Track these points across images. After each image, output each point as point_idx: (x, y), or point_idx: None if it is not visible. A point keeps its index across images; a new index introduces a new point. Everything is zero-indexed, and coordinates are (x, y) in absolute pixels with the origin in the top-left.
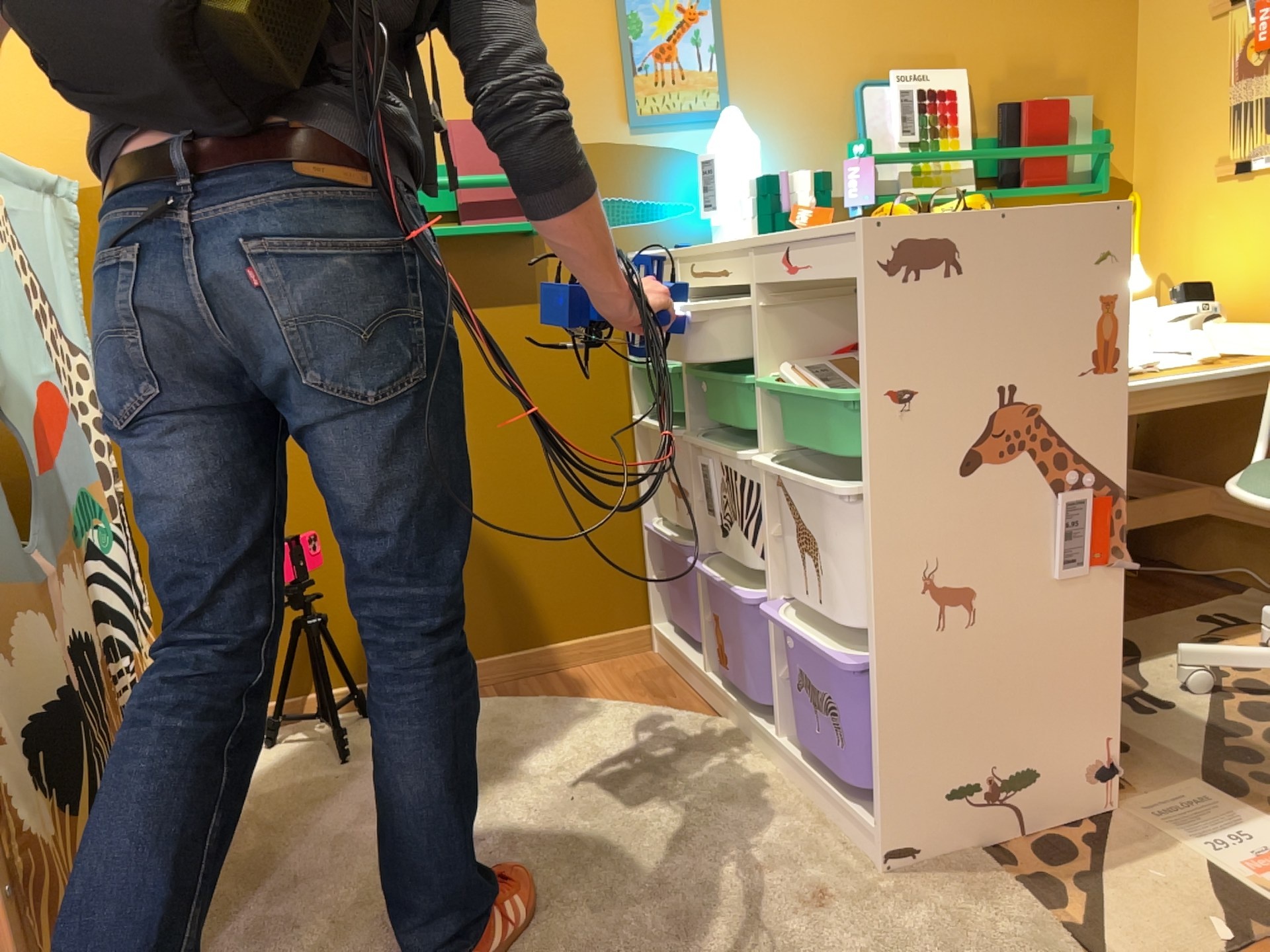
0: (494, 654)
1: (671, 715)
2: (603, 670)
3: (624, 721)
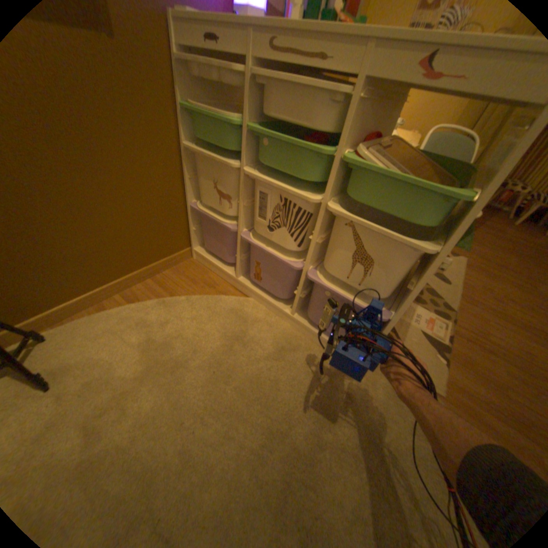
0: (117, 280)
1: (228, 299)
2: (177, 274)
3: (209, 308)
